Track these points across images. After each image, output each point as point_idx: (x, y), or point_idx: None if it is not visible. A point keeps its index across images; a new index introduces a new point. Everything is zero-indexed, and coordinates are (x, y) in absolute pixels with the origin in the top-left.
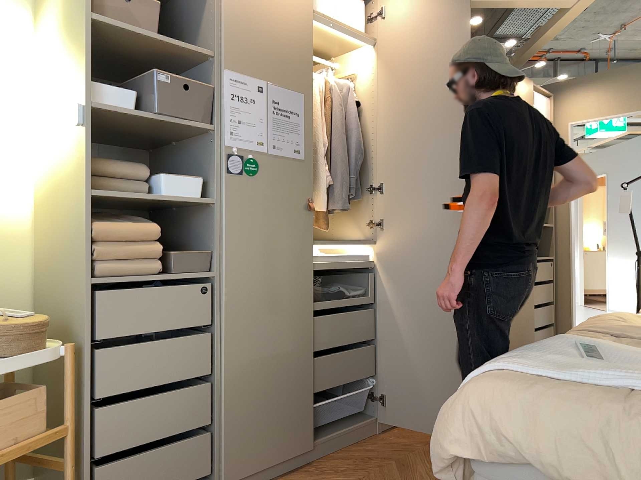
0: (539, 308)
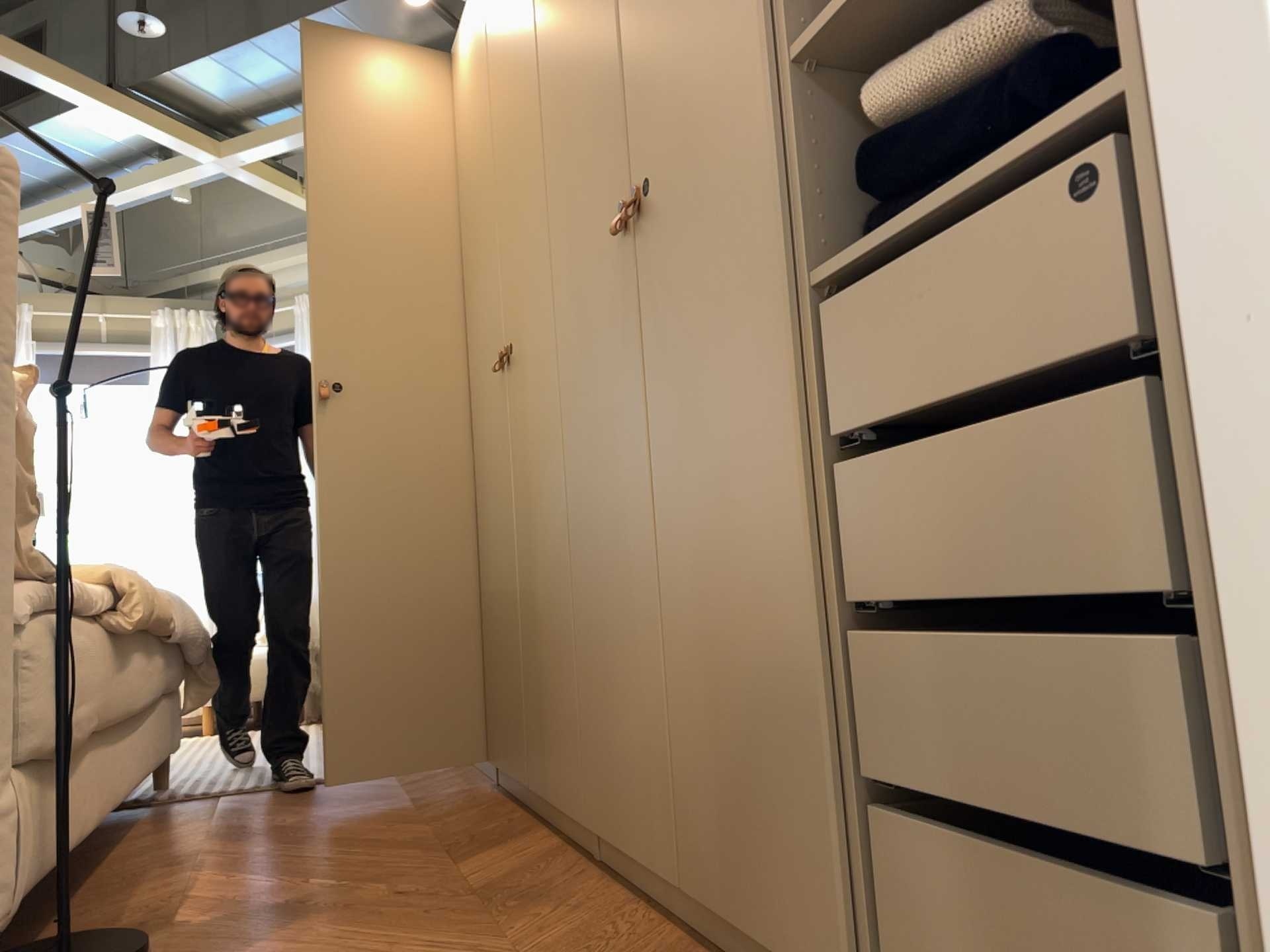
0: (878, 624)
